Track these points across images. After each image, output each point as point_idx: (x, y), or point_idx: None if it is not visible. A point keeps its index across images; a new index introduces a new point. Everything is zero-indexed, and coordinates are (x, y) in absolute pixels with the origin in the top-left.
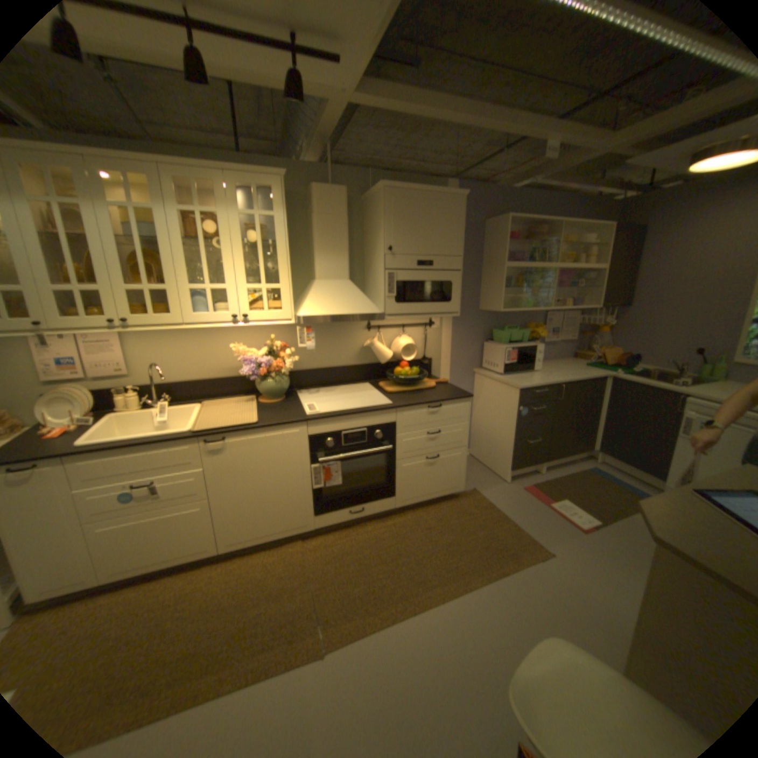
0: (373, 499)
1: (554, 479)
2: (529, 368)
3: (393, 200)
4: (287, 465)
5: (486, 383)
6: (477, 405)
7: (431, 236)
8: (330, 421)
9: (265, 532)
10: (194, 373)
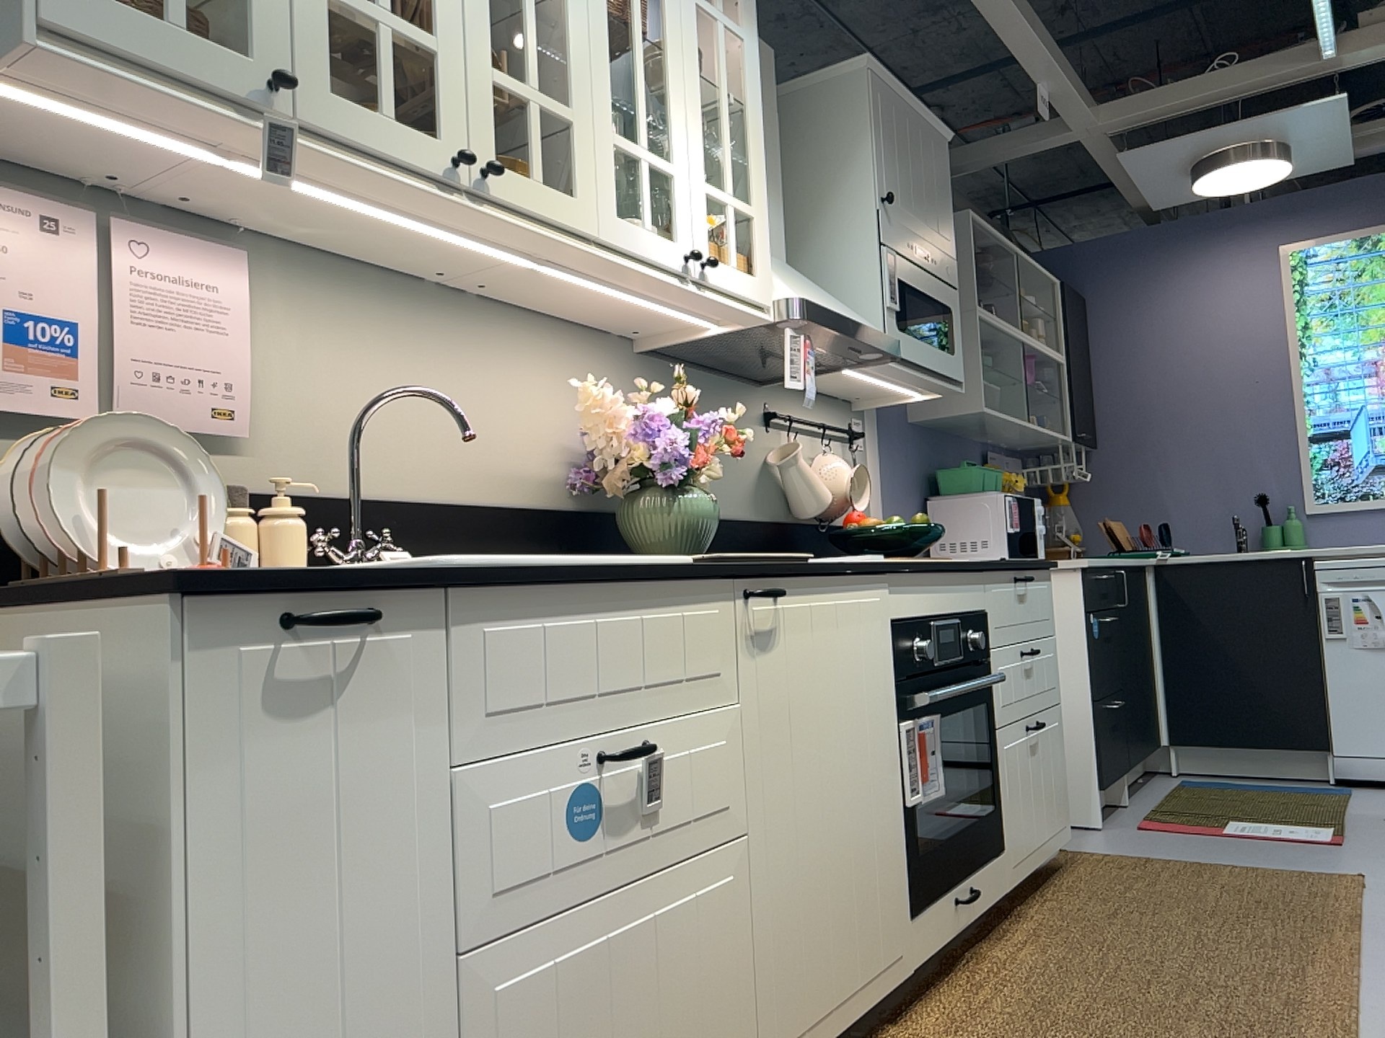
0: (981, 855)
1: (1156, 805)
2: (1033, 552)
3: (882, 103)
4: (870, 715)
5: None
6: None
7: (925, 201)
8: (916, 583)
9: (842, 986)
10: (428, 474)
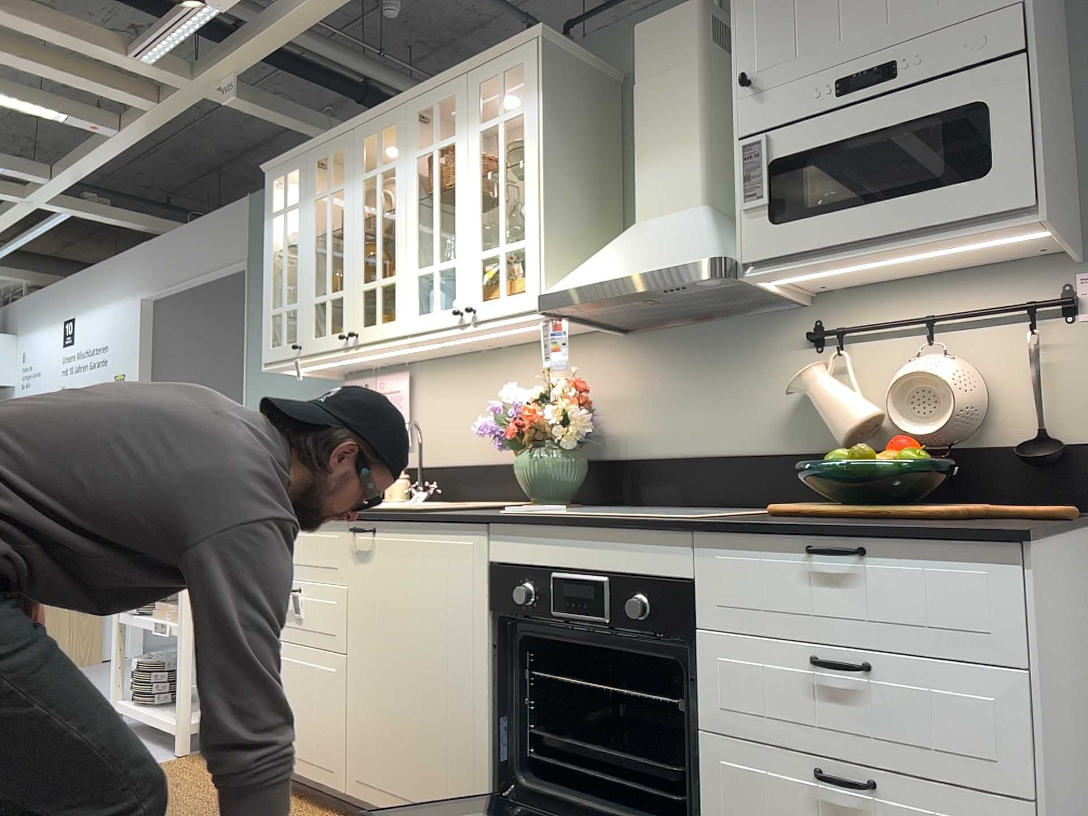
0: None
1: None
2: None
3: None
4: (449, 627)
5: None
6: None
7: None
8: (529, 535)
9: (406, 789)
10: (478, 450)
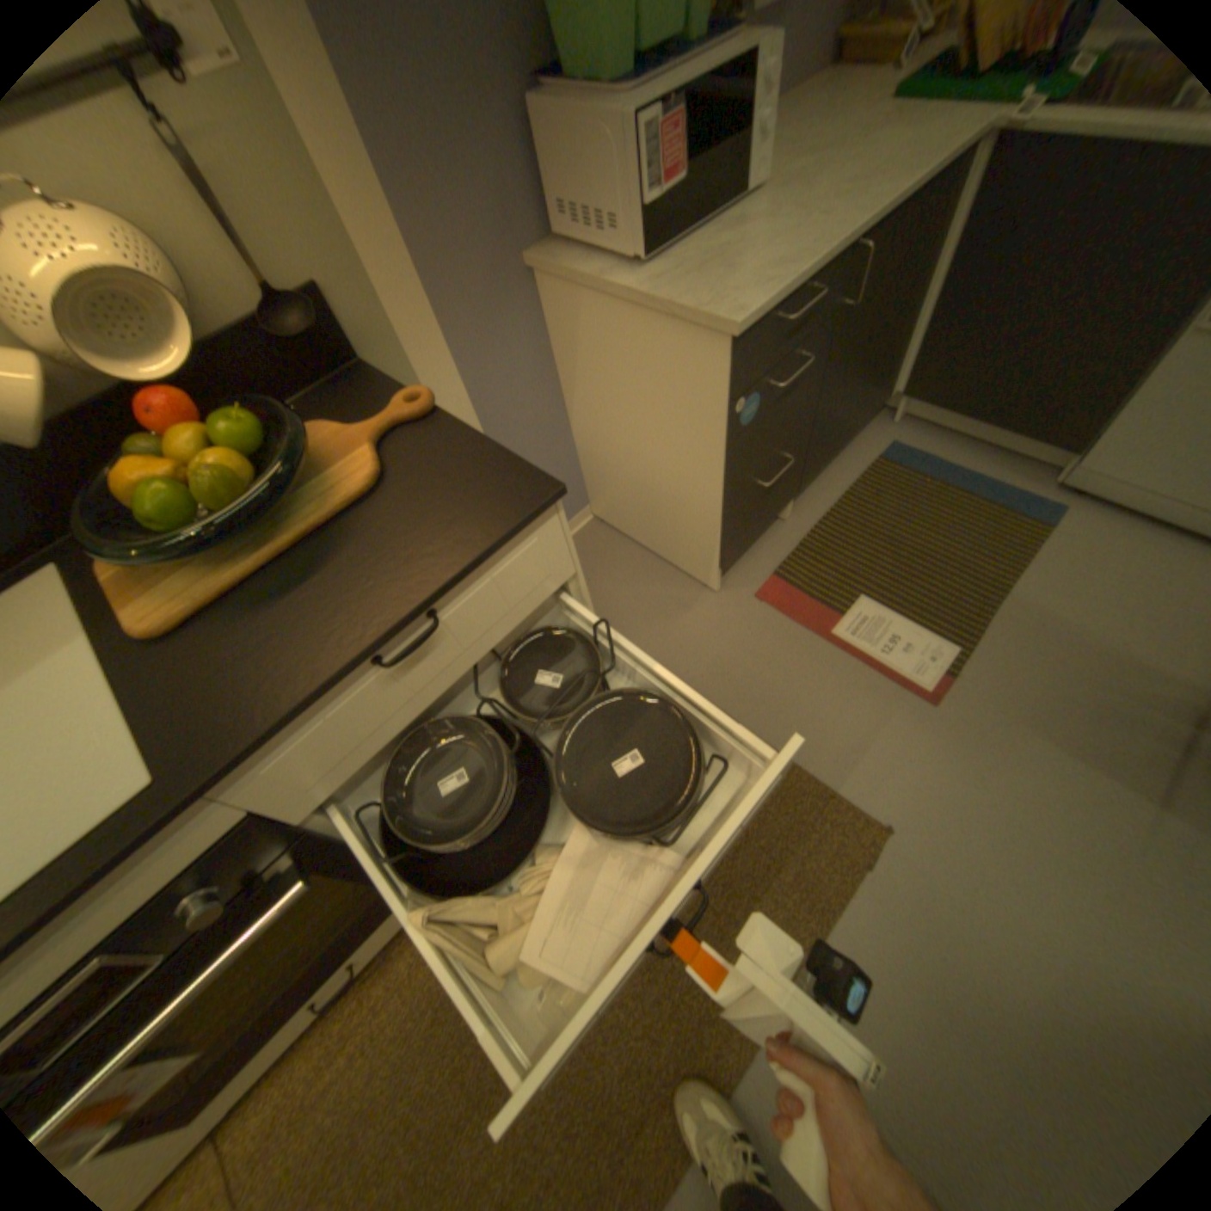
0: (362, 936)
1: (813, 528)
2: (729, 187)
3: None
4: None
5: (586, 311)
6: (575, 391)
7: None
8: None
9: None
10: None
